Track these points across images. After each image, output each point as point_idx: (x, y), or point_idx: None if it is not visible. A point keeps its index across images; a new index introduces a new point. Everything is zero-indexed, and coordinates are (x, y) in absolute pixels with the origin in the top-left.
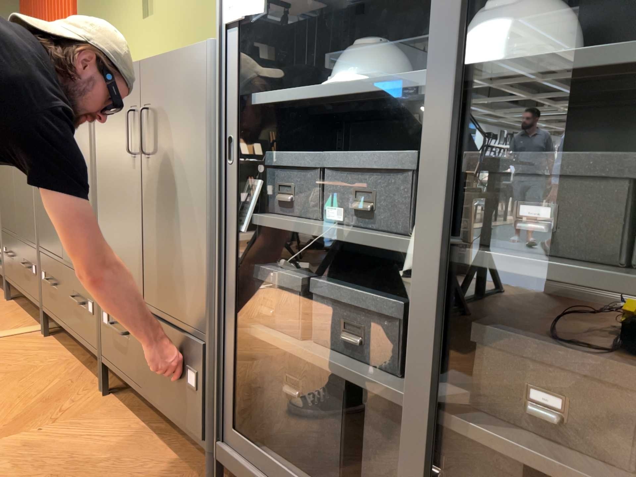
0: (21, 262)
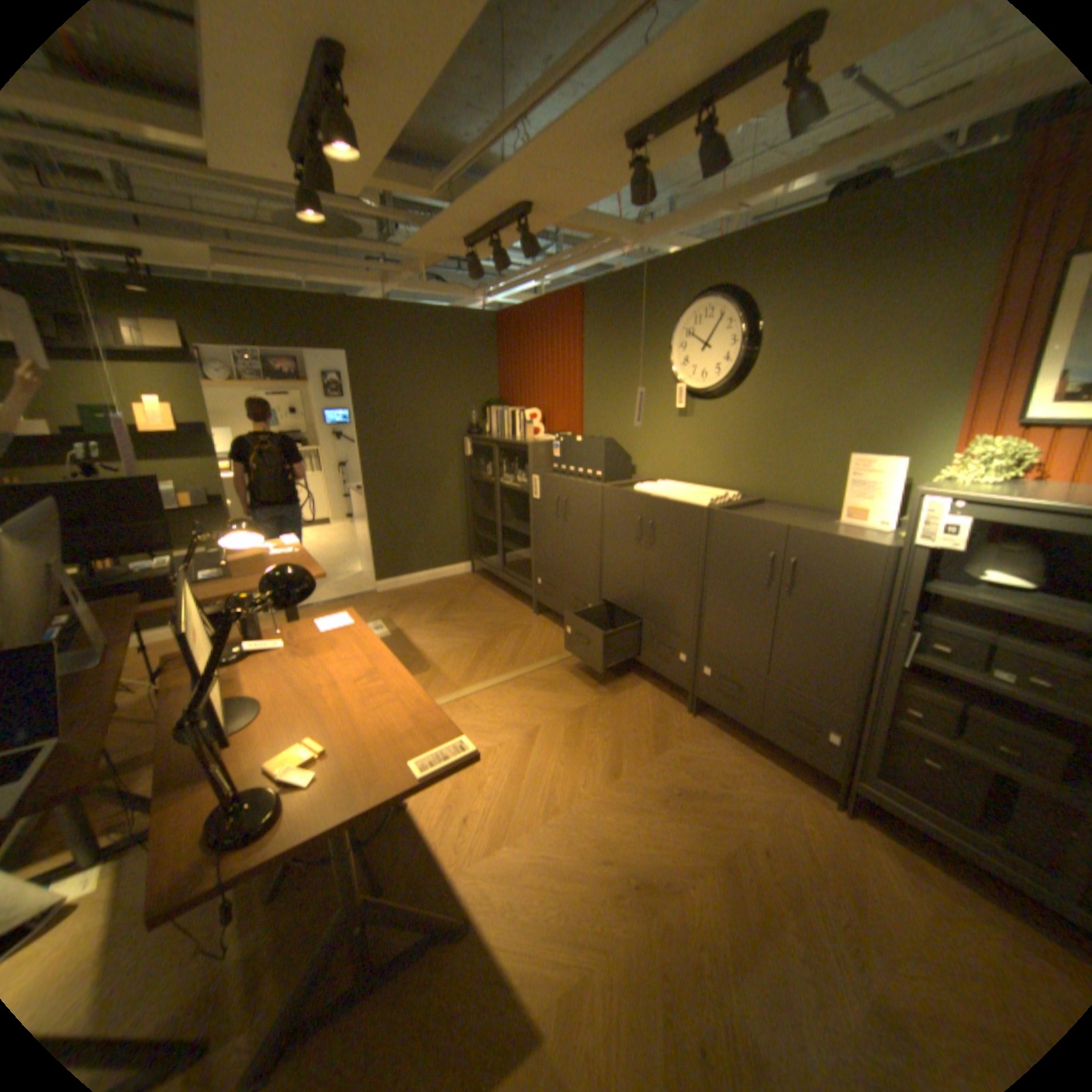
0: (567, 597)
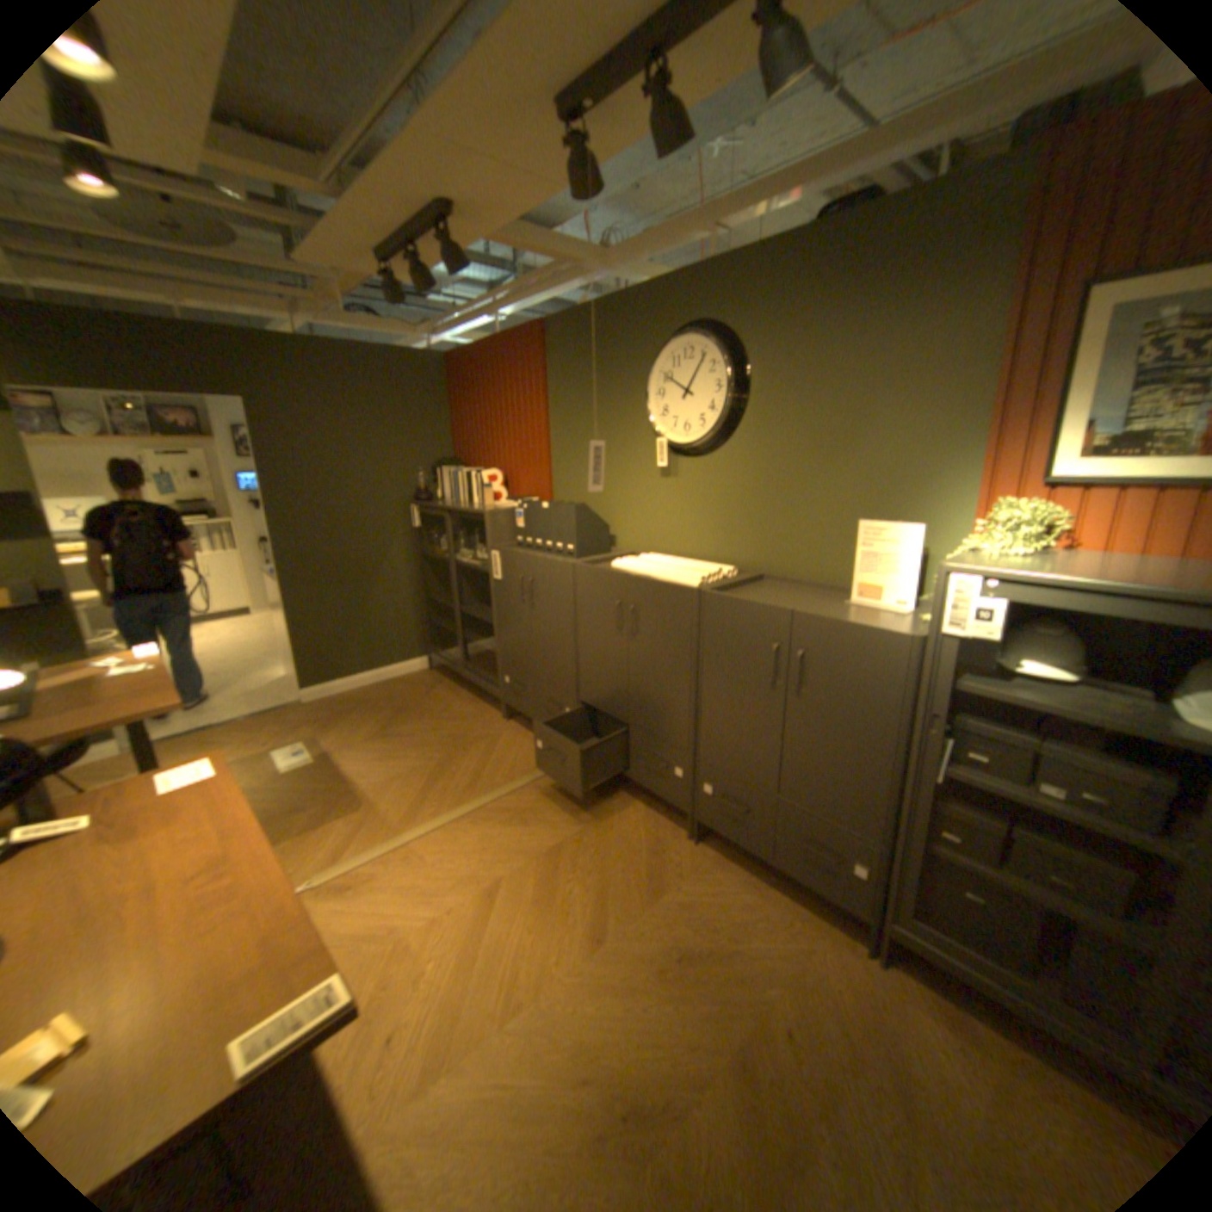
0: (539, 699)
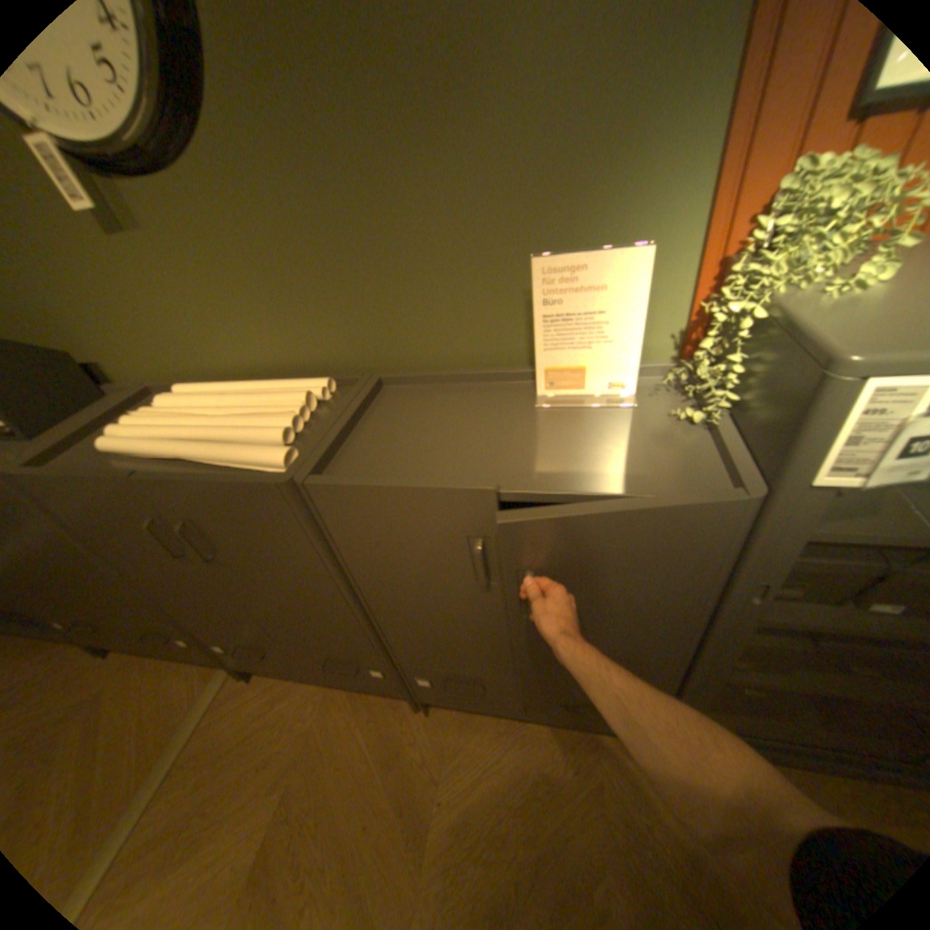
0: (128, 636)
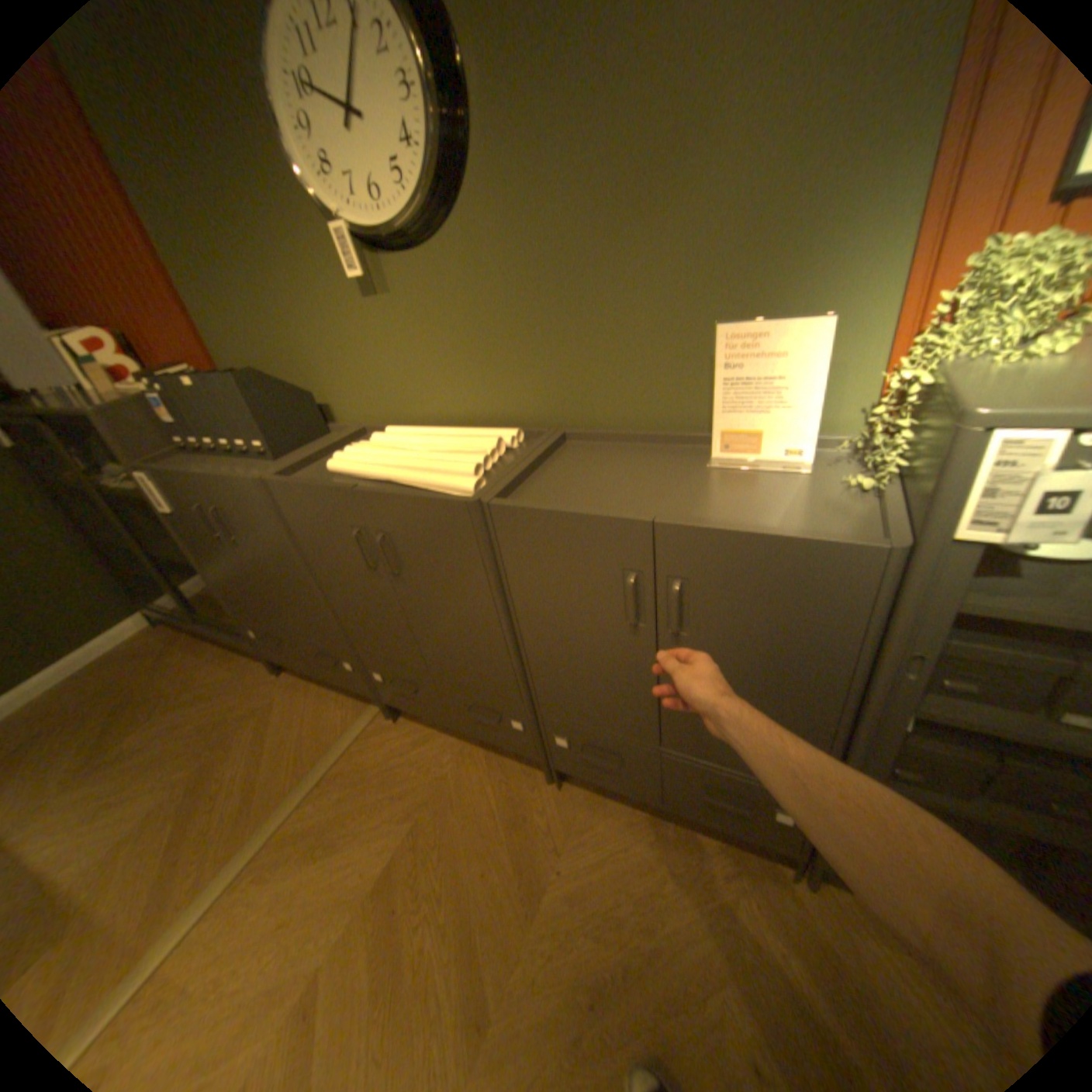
0: (304, 652)
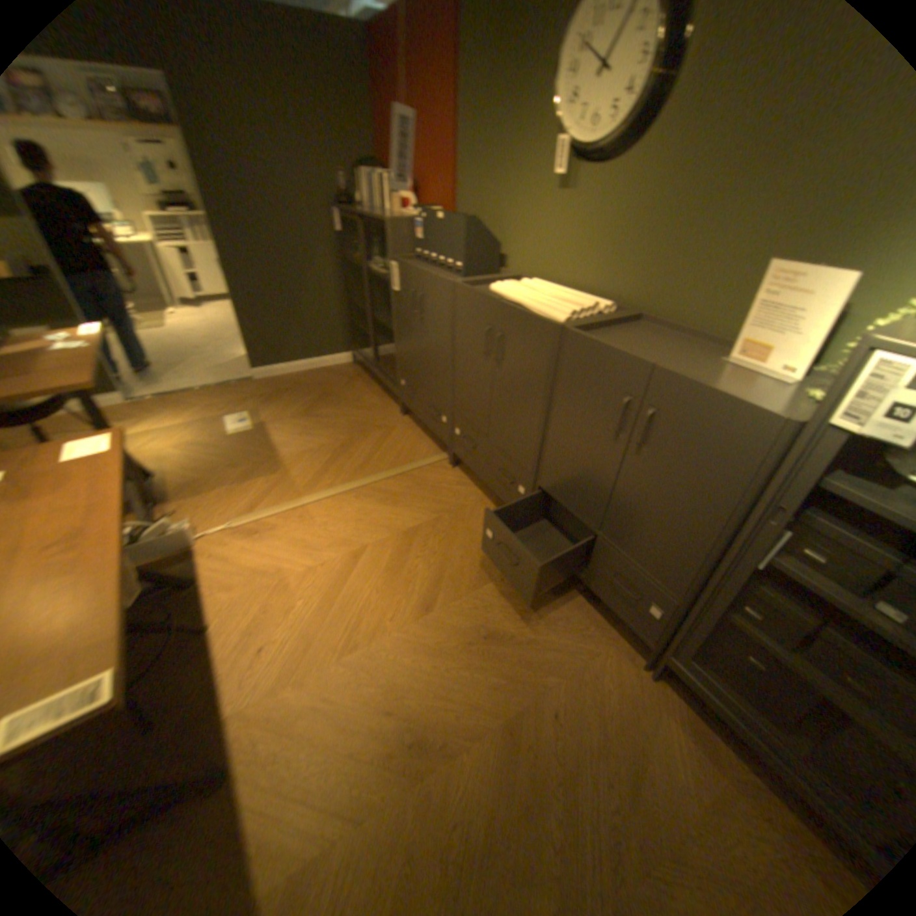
0: (424, 403)
